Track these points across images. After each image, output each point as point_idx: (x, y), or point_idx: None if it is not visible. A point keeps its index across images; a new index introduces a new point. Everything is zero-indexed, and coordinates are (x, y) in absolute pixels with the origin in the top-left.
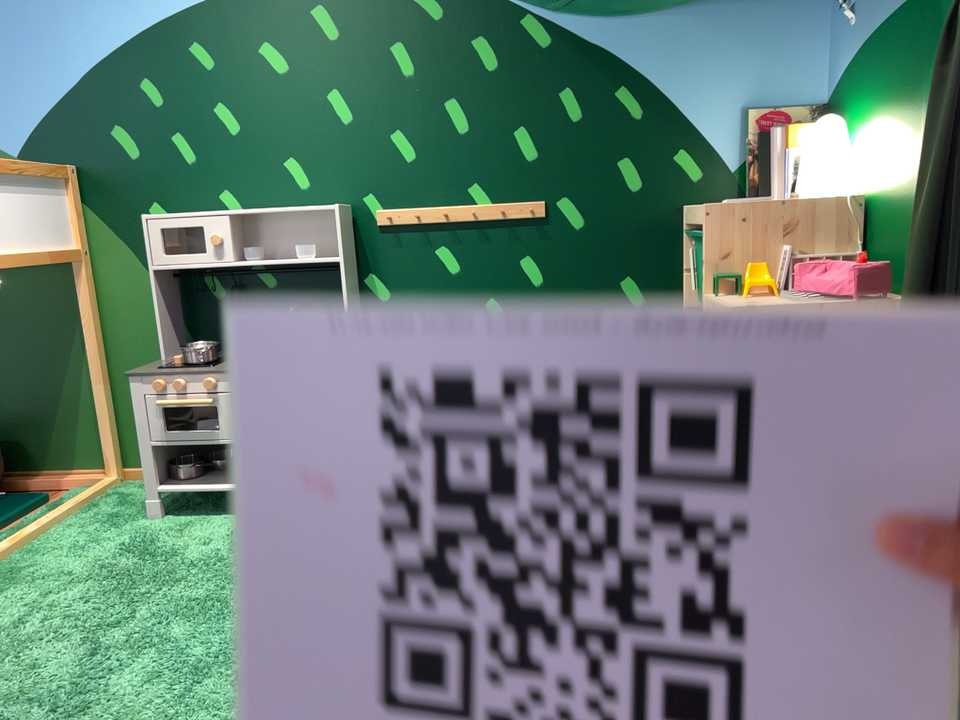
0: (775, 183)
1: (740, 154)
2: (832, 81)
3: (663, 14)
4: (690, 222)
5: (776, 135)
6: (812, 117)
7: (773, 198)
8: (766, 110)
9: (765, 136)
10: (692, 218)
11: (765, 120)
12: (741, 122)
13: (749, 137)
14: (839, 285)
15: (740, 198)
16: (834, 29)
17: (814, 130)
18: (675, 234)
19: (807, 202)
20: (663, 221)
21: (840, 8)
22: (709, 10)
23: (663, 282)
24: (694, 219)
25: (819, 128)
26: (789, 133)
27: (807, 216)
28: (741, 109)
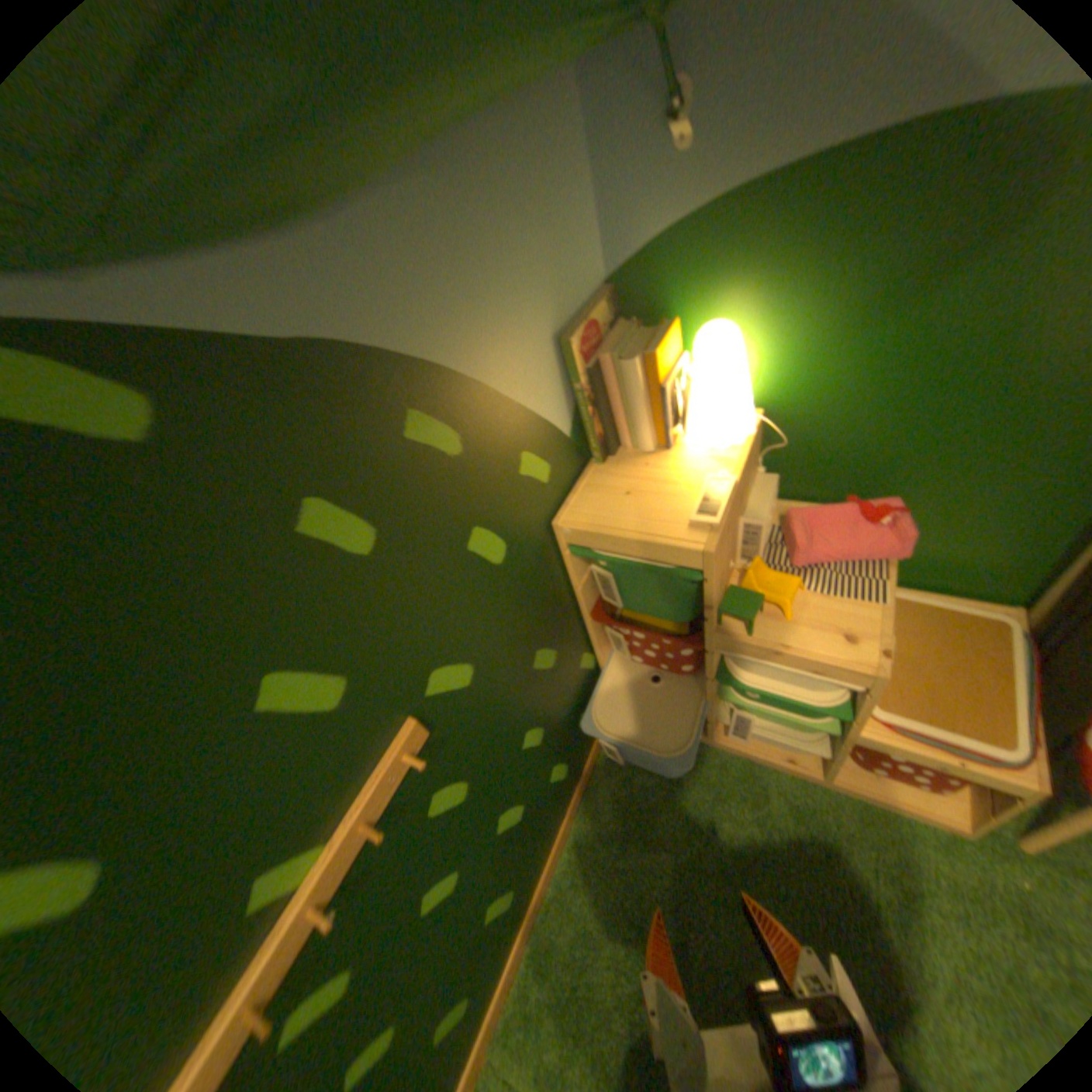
0: (644, 430)
1: (572, 405)
2: (626, 245)
3: (405, 176)
4: (601, 546)
5: (636, 367)
6: (614, 309)
7: (644, 448)
8: (586, 326)
9: (600, 366)
10: (617, 545)
11: (589, 341)
12: (562, 359)
13: (584, 379)
14: (884, 551)
15: (585, 460)
16: (616, 150)
17: (673, 340)
18: (565, 562)
19: (752, 456)
20: (543, 559)
21: (631, 108)
22: (470, 141)
23: (564, 615)
24: (634, 549)
25: (720, 346)
26: (657, 359)
27: (751, 470)
28: (557, 338)
